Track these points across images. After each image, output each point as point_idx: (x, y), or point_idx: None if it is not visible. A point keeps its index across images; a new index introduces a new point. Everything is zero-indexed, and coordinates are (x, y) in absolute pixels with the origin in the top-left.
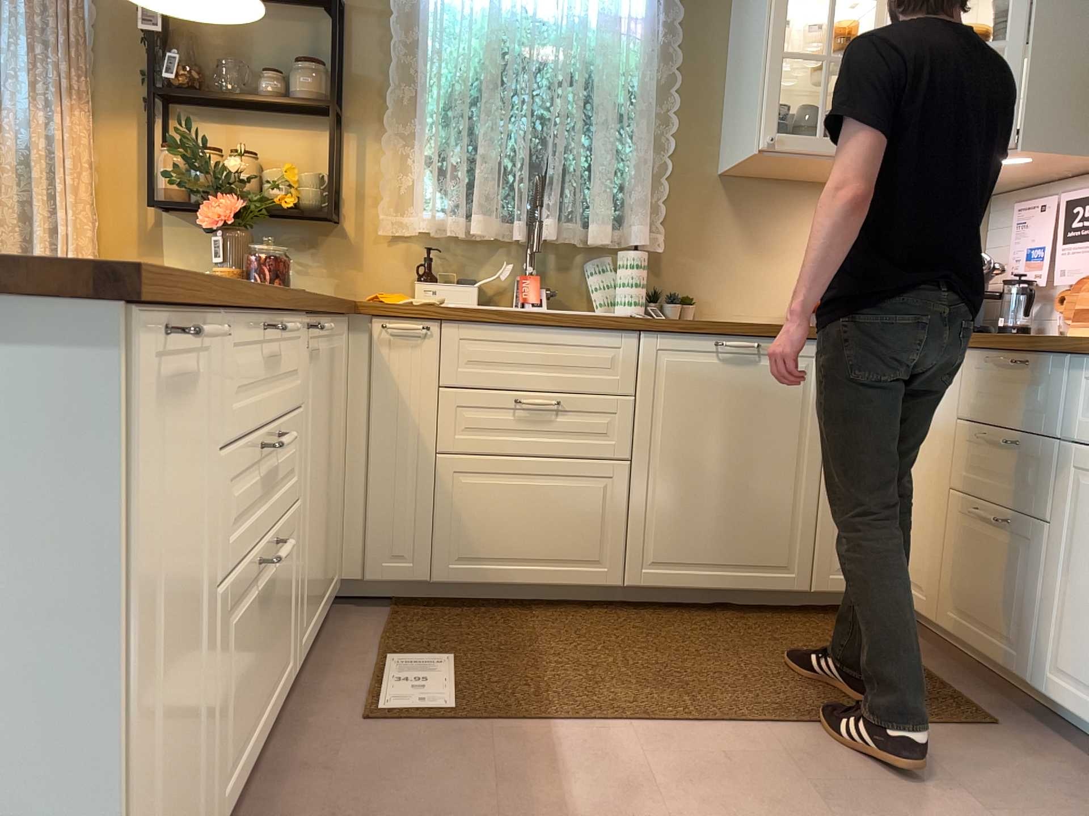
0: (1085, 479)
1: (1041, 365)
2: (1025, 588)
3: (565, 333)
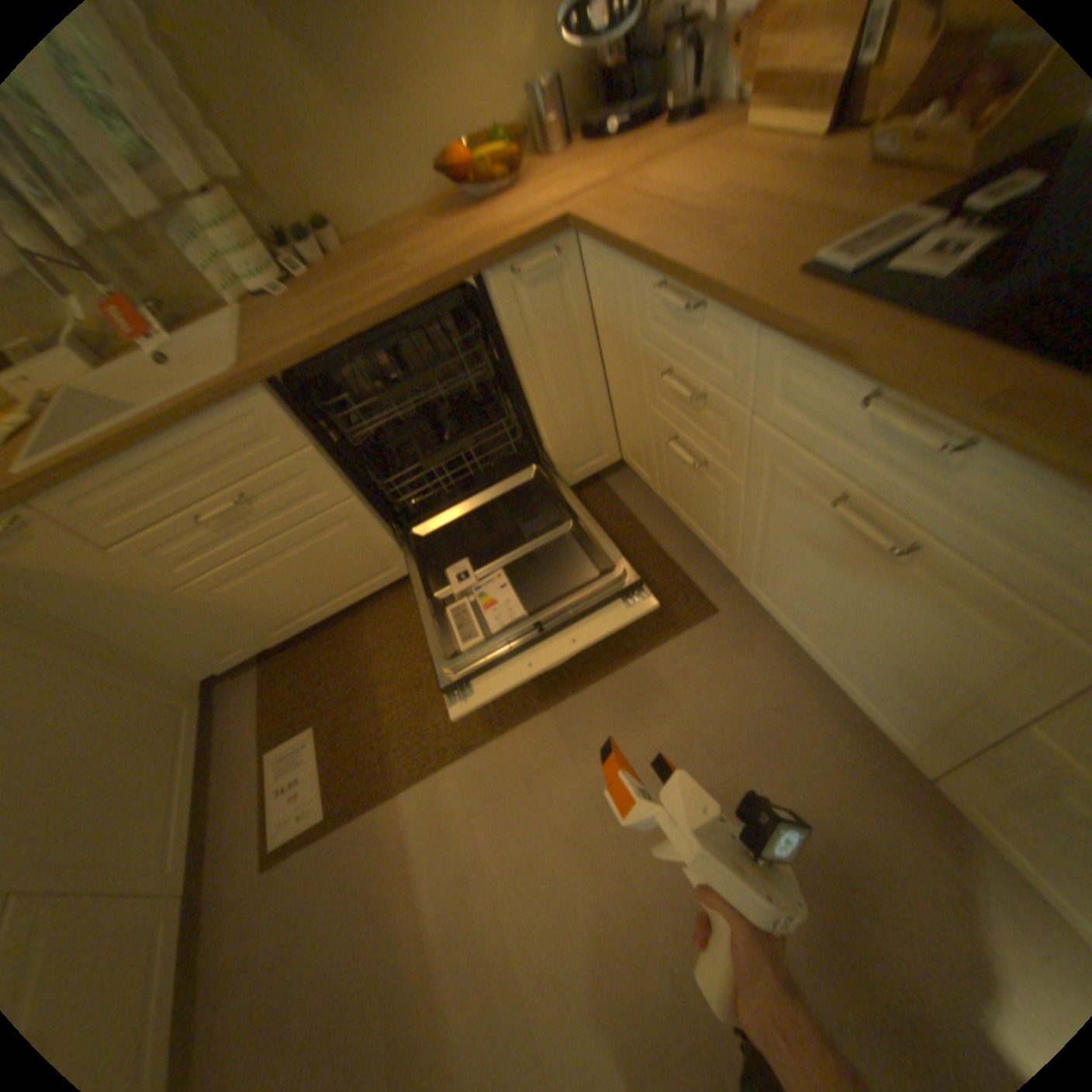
0: (780, 466)
1: (721, 314)
2: (725, 518)
3: (178, 433)
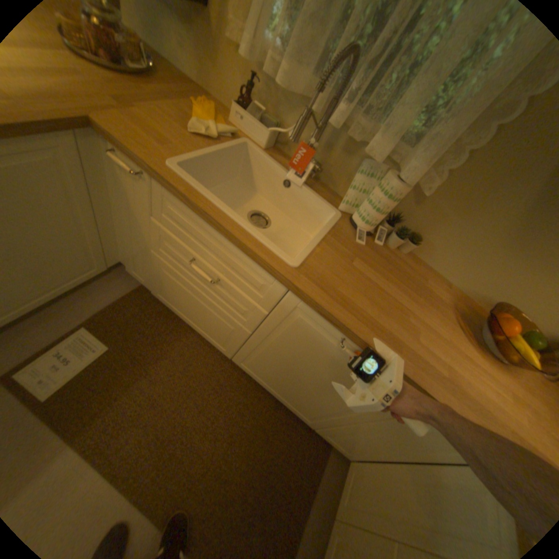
0: None
1: None
2: None
3: (235, 247)
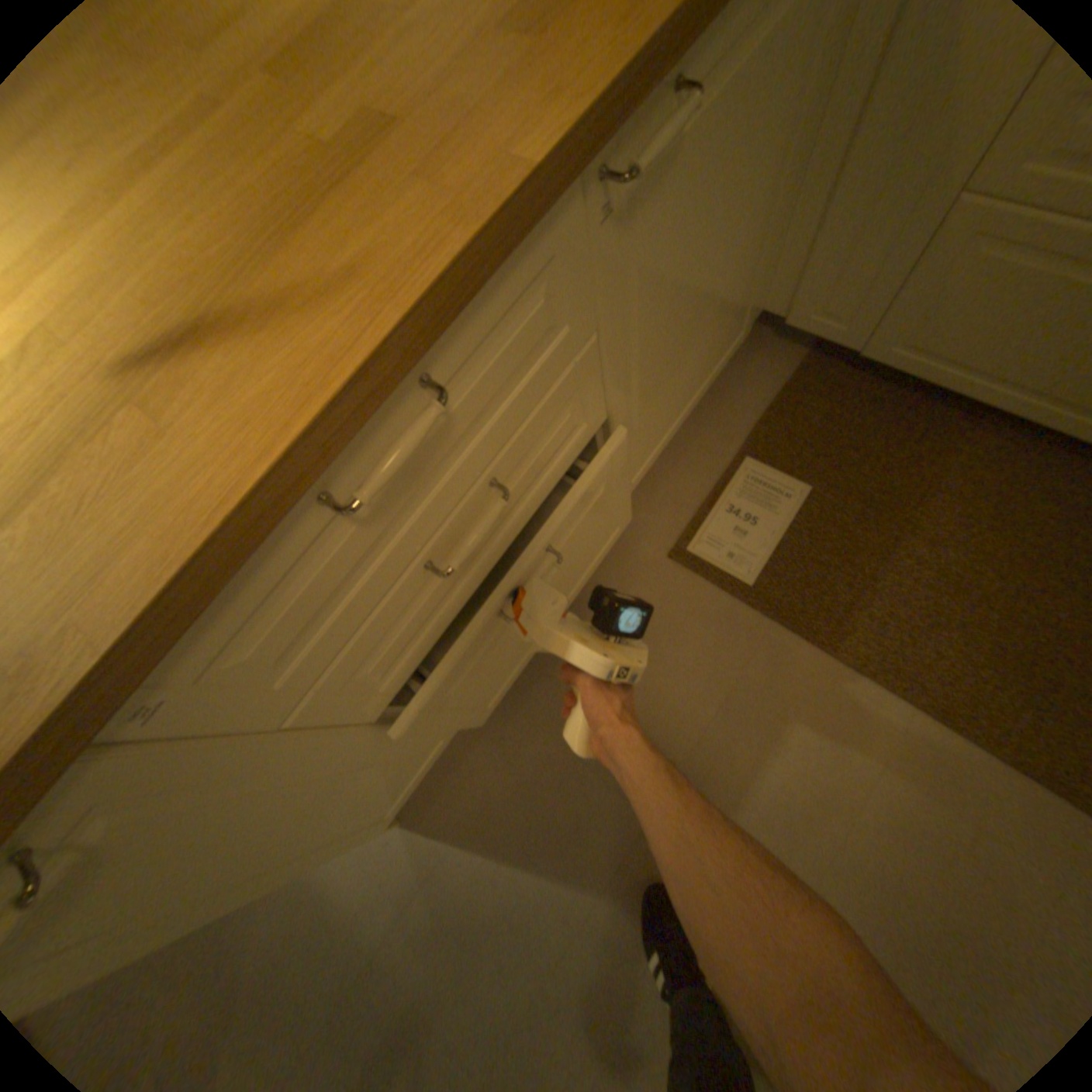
0: None
1: None
2: None
3: None
